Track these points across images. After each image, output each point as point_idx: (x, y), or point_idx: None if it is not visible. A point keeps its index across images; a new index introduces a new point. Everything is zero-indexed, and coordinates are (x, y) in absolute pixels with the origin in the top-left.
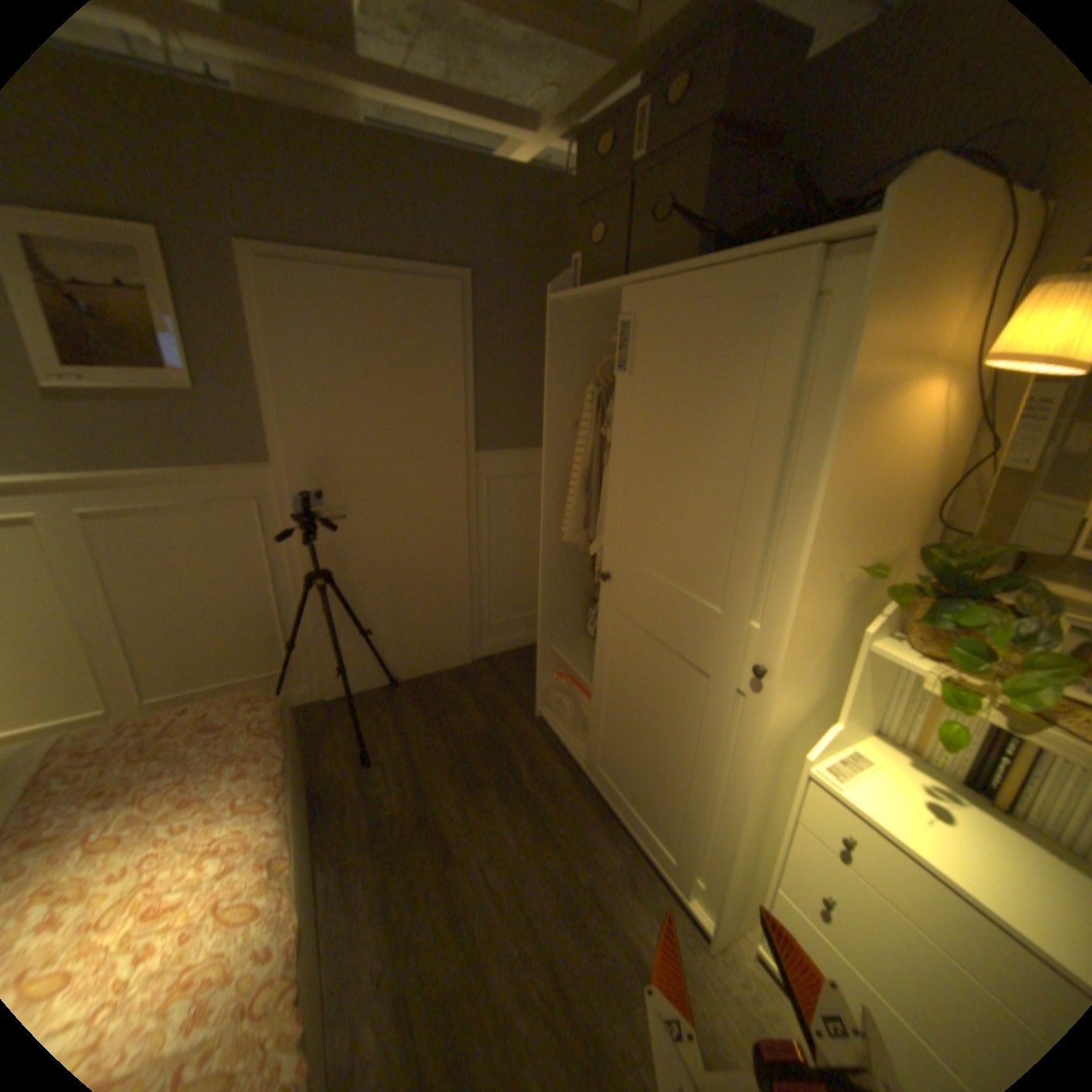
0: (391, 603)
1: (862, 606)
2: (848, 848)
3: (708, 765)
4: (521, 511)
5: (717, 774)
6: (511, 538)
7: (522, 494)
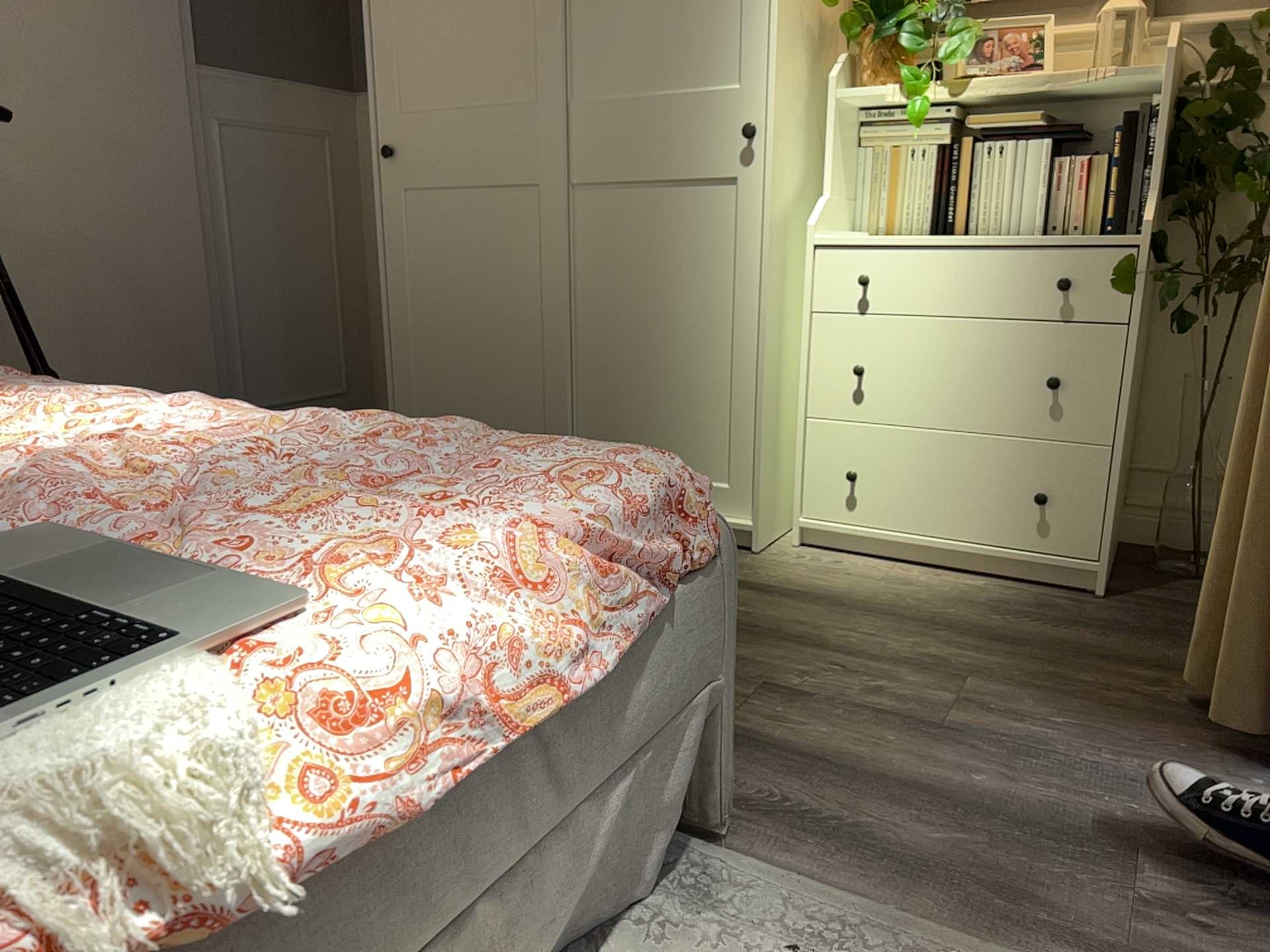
0: (77, 337)
1: (816, 71)
2: (864, 283)
3: (706, 309)
4: (281, 192)
5: (720, 310)
6: (270, 239)
7: (279, 160)
